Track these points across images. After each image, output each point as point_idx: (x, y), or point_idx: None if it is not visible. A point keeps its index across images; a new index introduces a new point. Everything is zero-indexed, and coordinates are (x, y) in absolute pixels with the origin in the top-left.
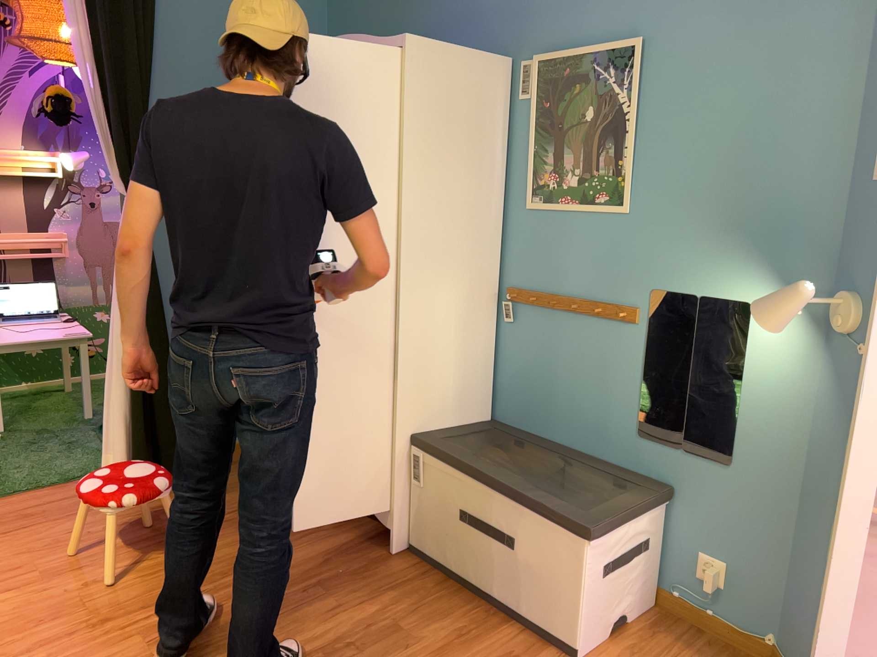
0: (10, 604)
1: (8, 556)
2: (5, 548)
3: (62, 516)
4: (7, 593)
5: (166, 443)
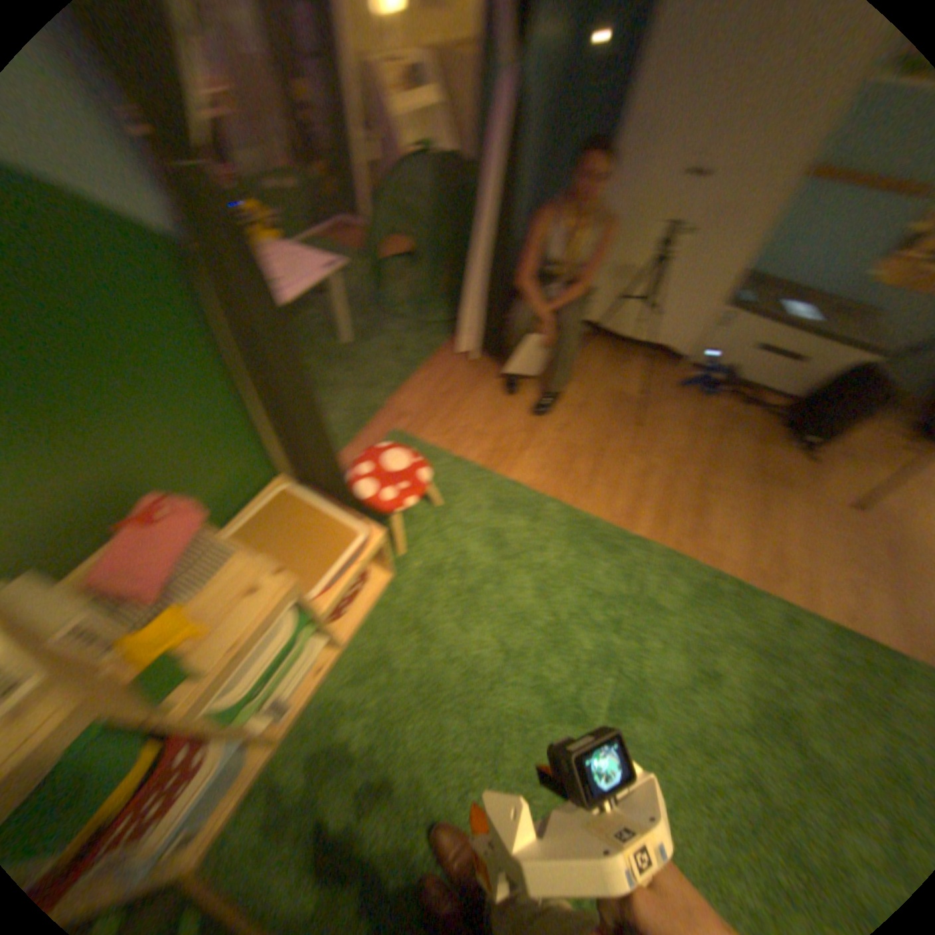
0: (538, 455)
1: (486, 426)
2: (475, 420)
3: (471, 388)
4: (526, 449)
5: (507, 320)
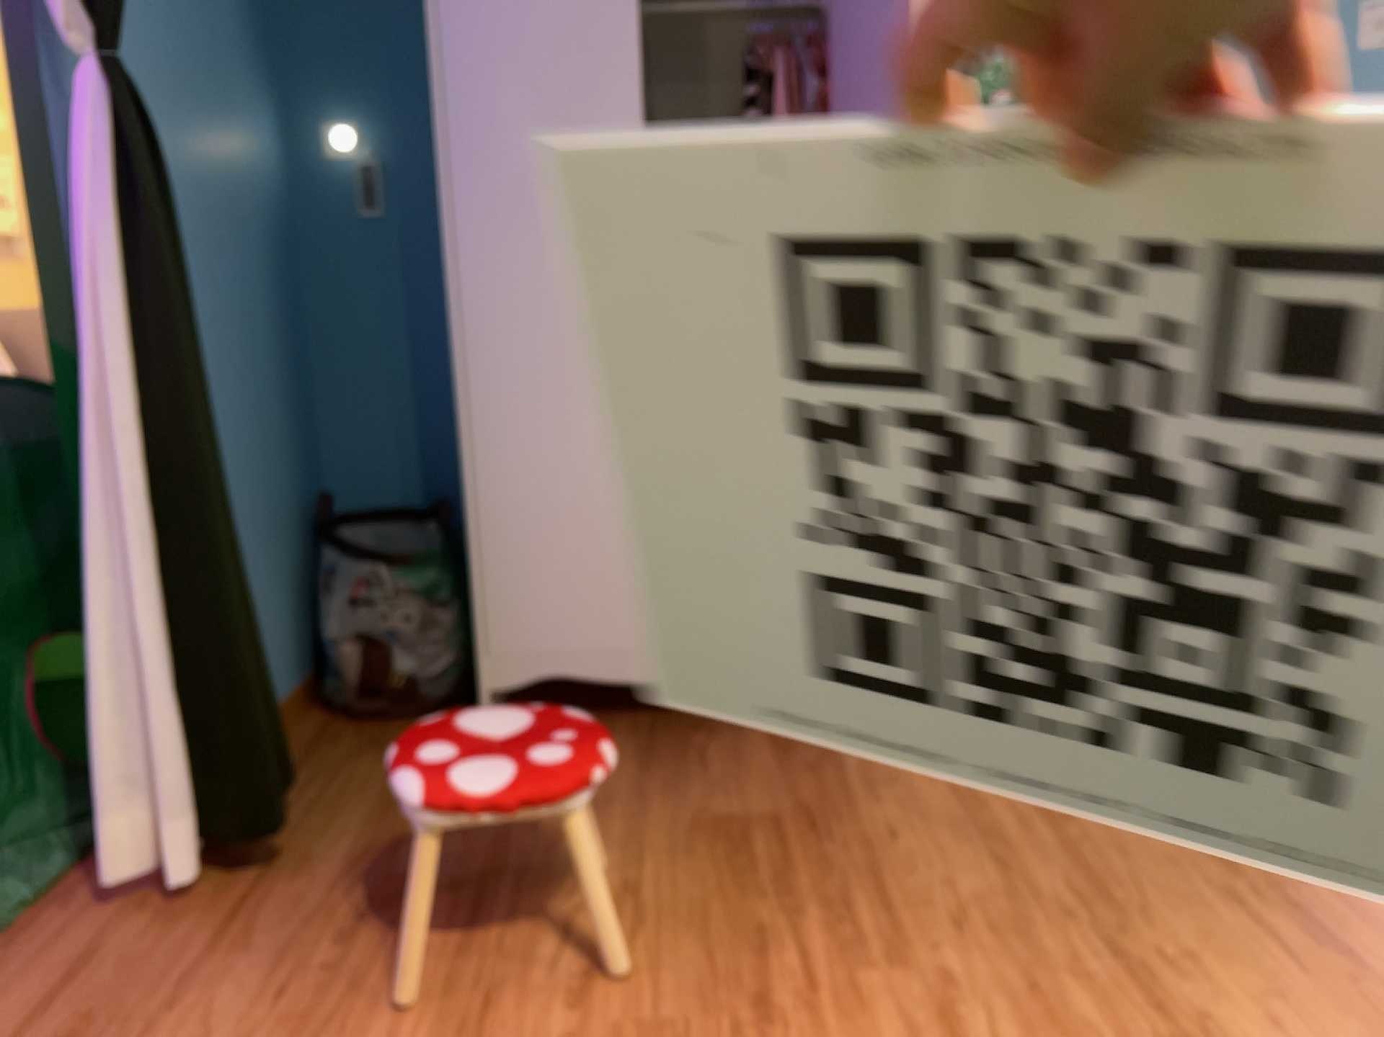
0: None
1: None
2: None
3: (152, 985)
4: None
5: (263, 720)
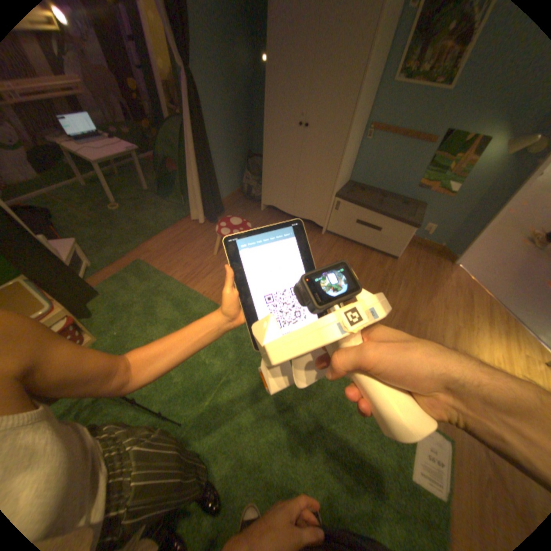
0: (215, 277)
1: (192, 260)
2: (186, 257)
3: (192, 239)
4: (209, 274)
5: (218, 203)
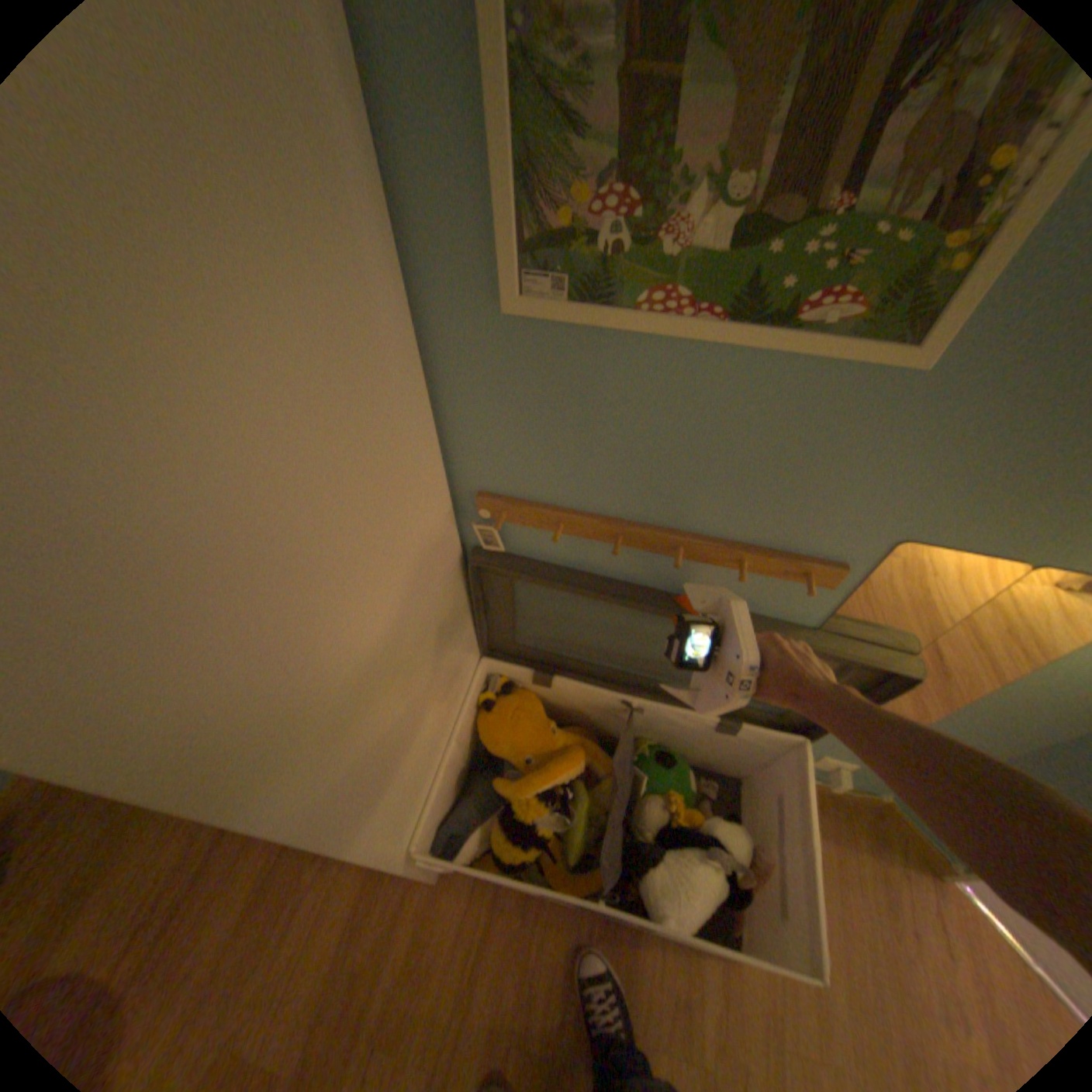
0: None
1: None
2: None
3: None
4: None
5: None
